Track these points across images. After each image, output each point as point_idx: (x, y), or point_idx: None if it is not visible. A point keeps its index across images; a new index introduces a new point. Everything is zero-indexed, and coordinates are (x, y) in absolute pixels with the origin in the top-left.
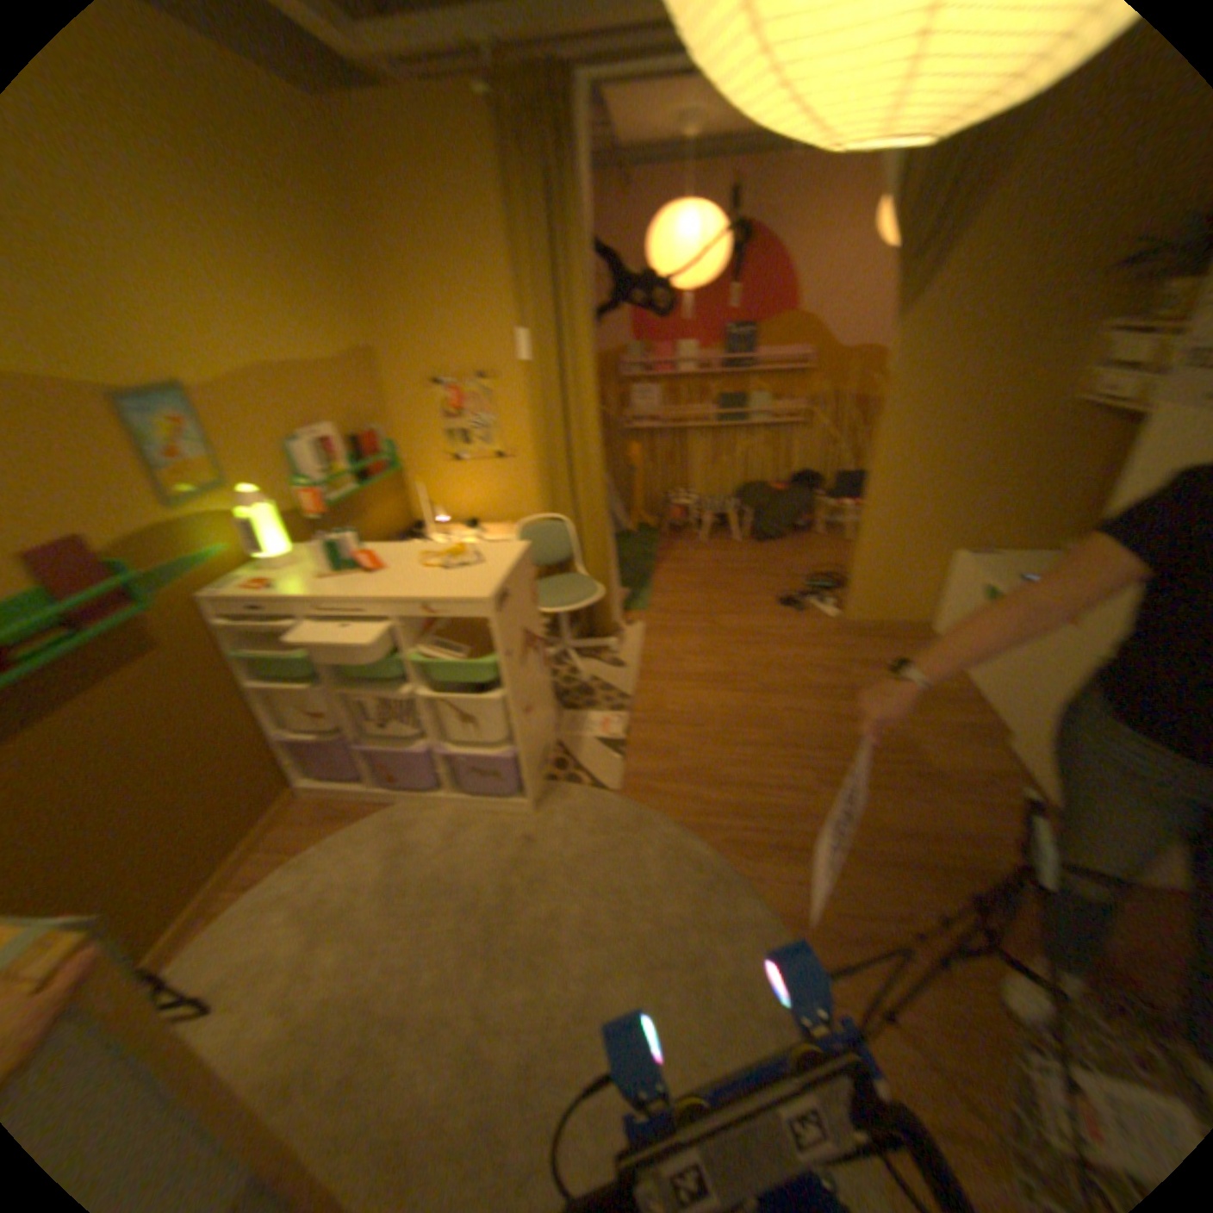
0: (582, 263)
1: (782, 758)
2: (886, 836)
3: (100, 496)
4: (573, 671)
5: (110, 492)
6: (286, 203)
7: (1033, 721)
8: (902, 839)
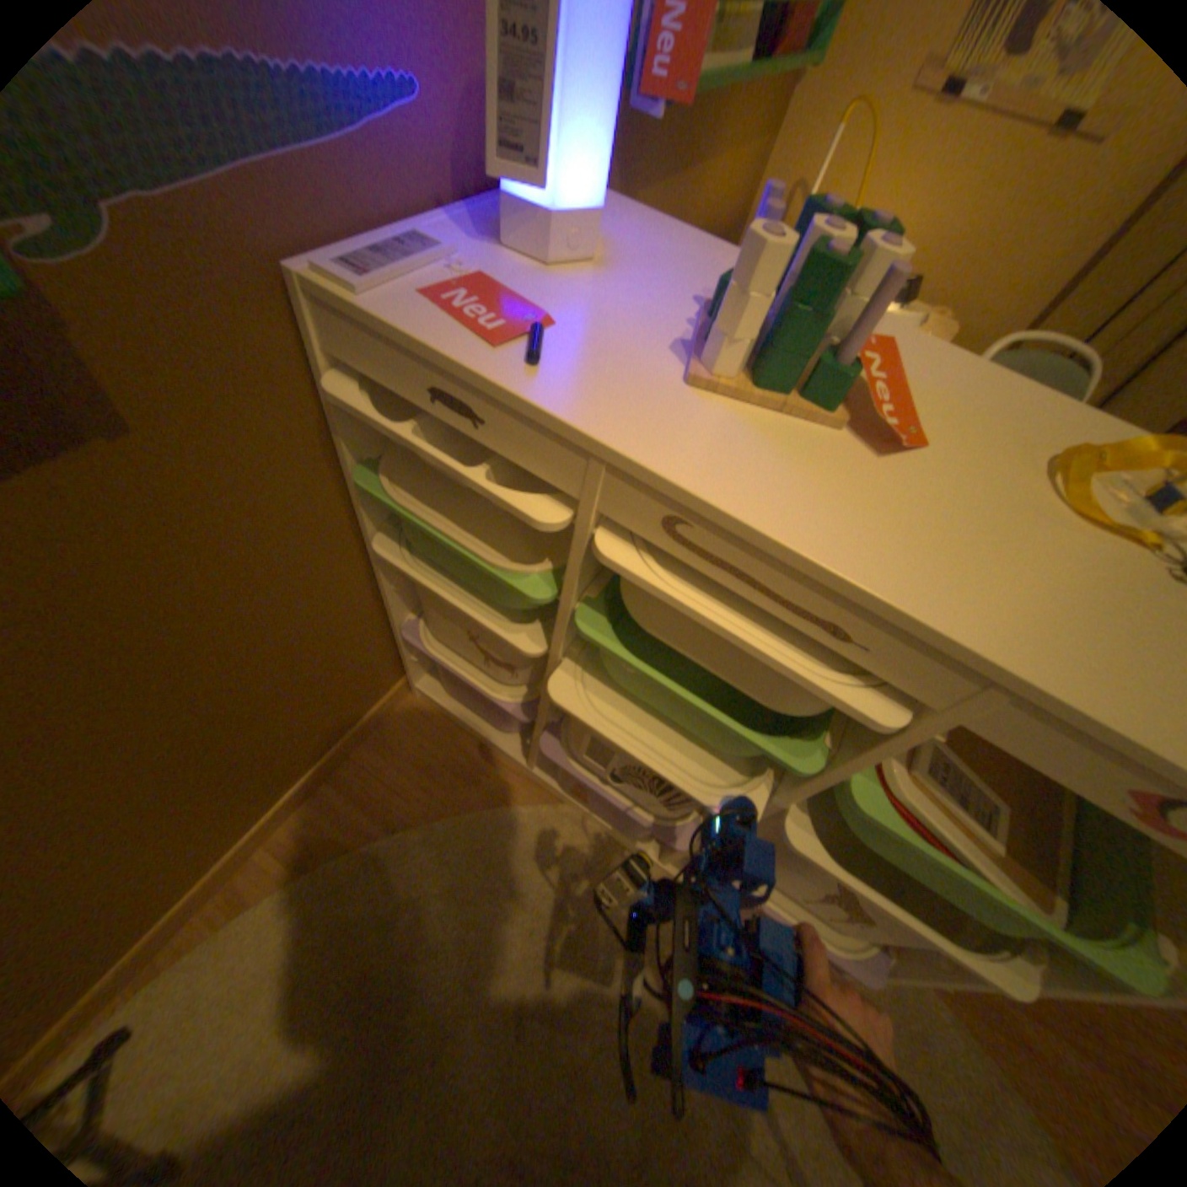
0: None
1: None
2: None
3: None
4: None
5: None
6: None
7: None
8: None
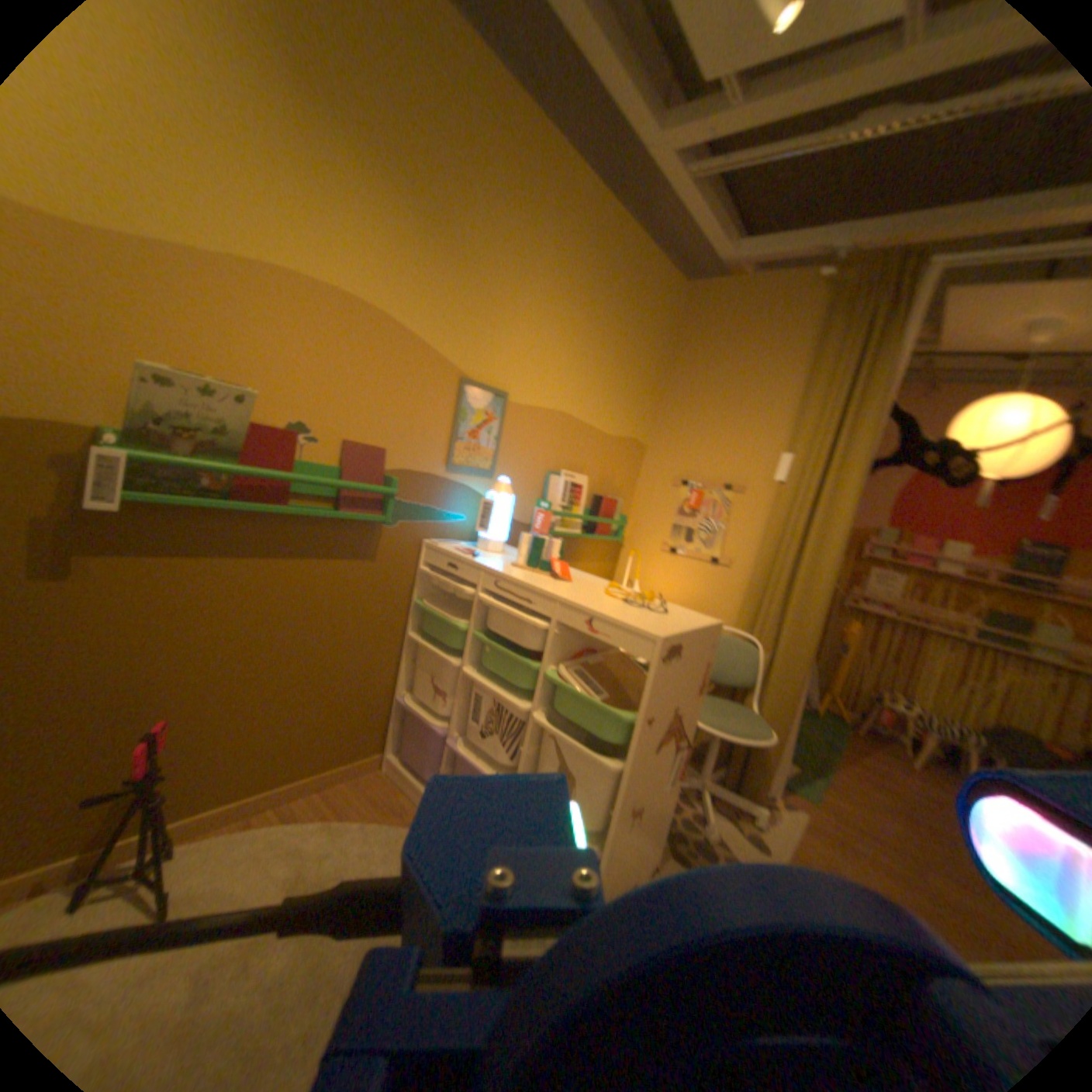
0: (880, 405)
1: None
2: None
3: (411, 433)
4: (700, 819)
5: (418, 435)
6: (635, 326)
7: None
8: None
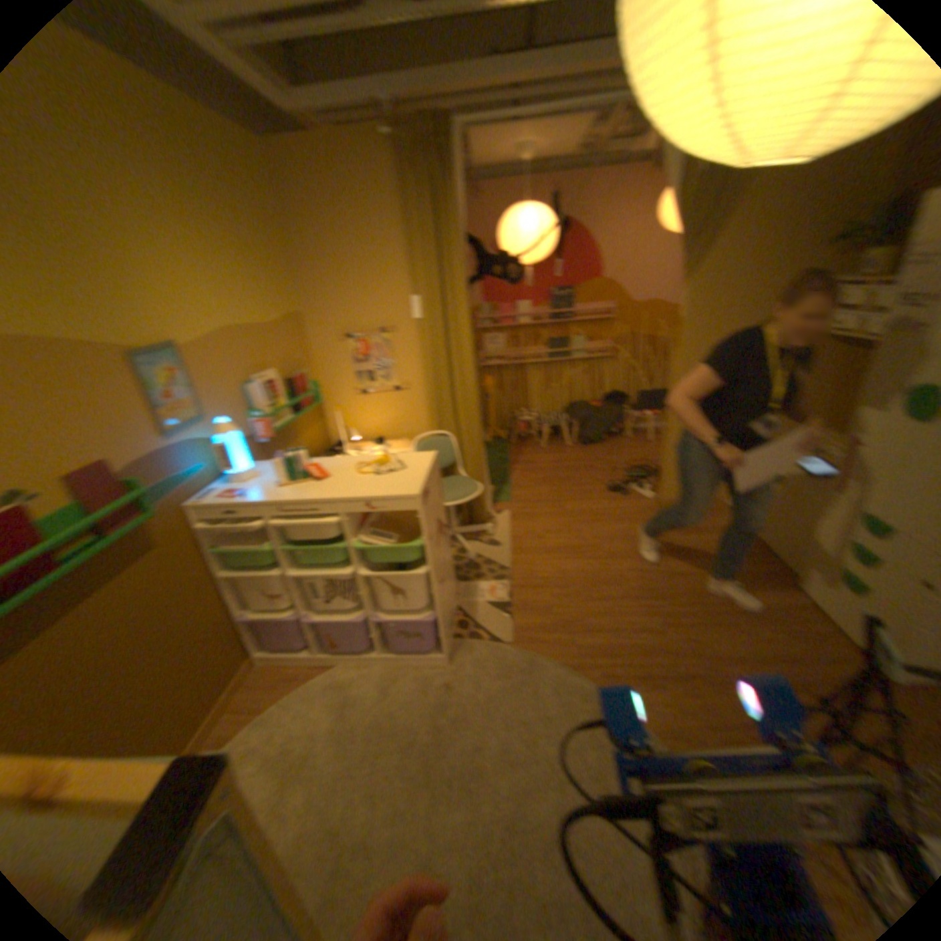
0: (456, 247)
1: (631, 607)
2: (721, 661)
3: (109, 429)
4: (459, 551)
5: (116, 427)
6: (236, 209)
7: (814, 565)
8: (733, 663)
